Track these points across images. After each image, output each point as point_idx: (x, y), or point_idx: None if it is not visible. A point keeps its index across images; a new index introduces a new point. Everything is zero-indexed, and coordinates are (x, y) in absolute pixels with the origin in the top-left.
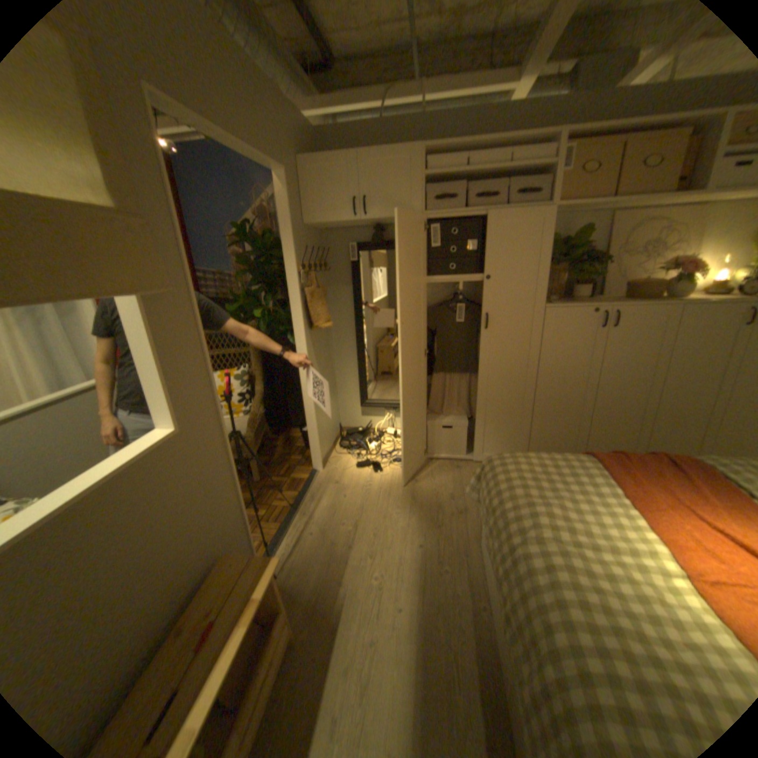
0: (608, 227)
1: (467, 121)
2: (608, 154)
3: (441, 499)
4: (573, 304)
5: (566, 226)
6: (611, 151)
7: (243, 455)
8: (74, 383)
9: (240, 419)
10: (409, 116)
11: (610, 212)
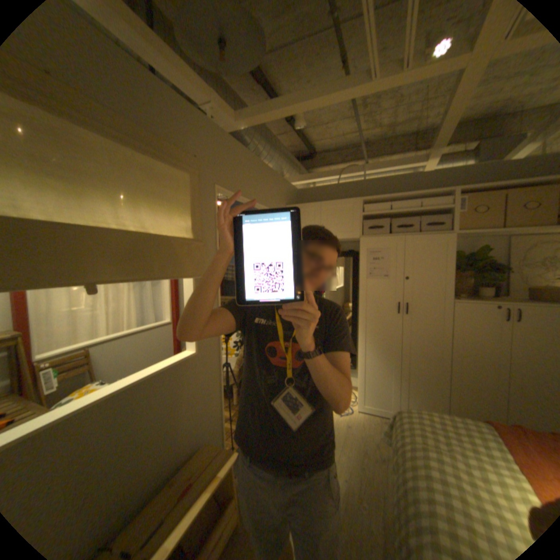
0: (506, 247)
1: (392, 184)
2: (496, 200)
3: (369, 447)
4: (478, 301)
5: (470, 246)
6: (498, 199)
7: (229, 384)
8: (148, 324)
9: (232, 360)
10: (355, 183)
11: (506, 237)
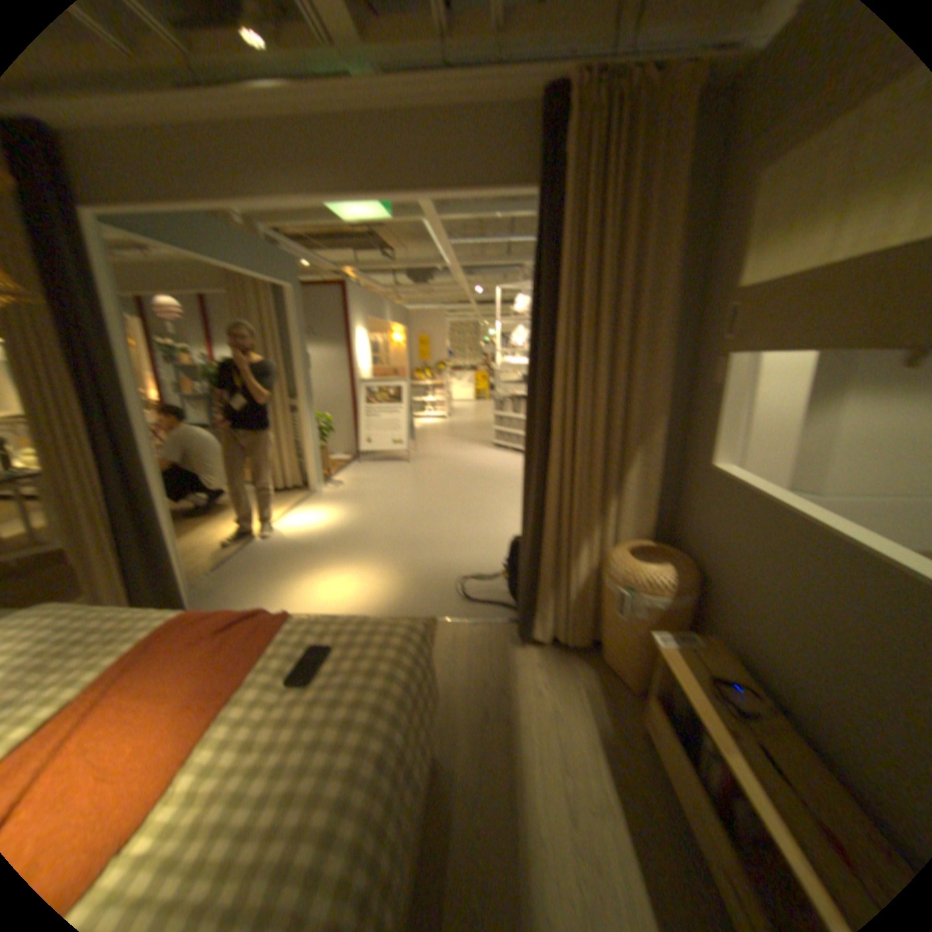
0: None
1: None
2: None
3: None
4: None
5: None
6: None
7: None
8: None
9: None
10: None
11: None
